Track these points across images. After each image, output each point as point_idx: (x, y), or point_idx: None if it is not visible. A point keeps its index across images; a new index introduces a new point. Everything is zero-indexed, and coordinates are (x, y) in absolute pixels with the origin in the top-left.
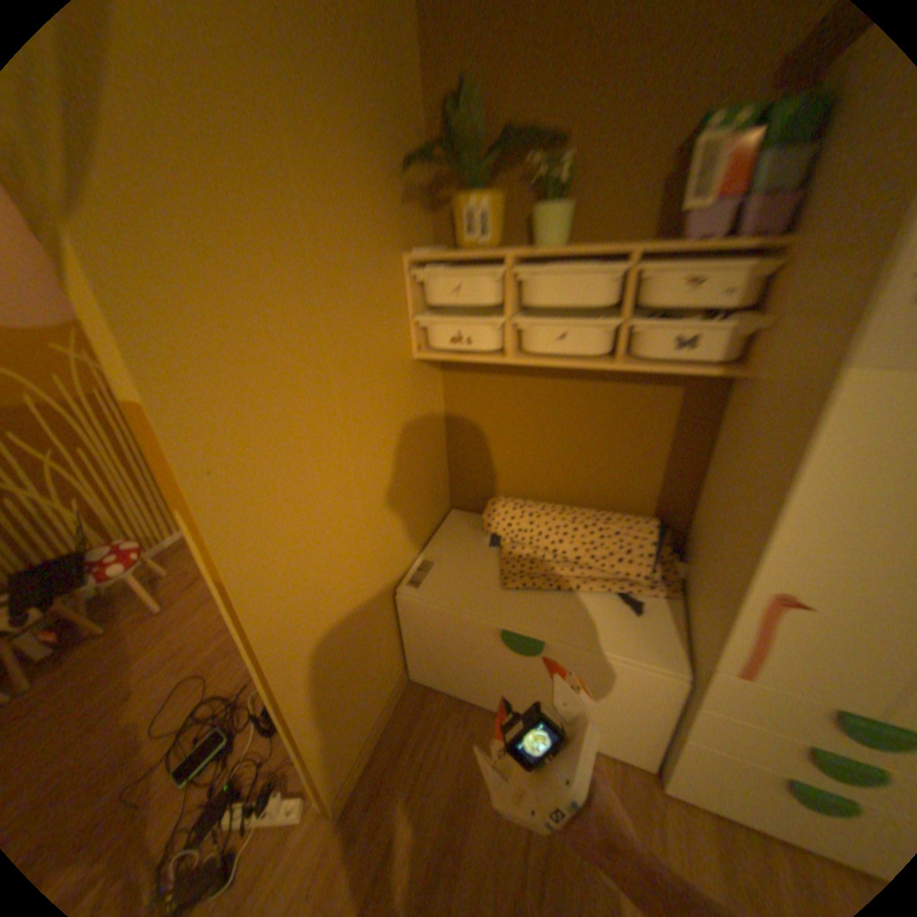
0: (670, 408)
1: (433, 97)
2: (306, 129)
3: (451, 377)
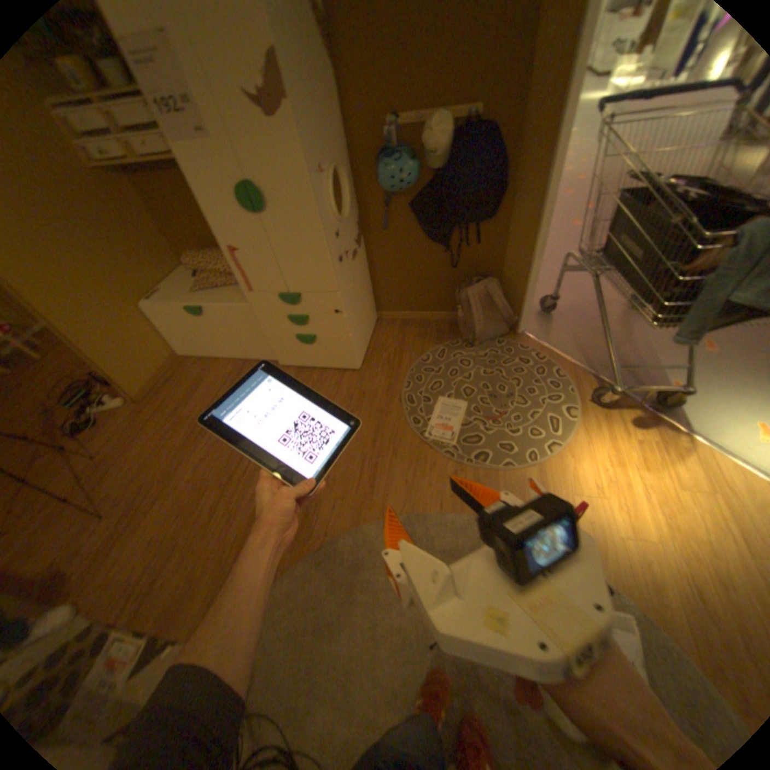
0: None
1: None
2: None
3: (130, 182)
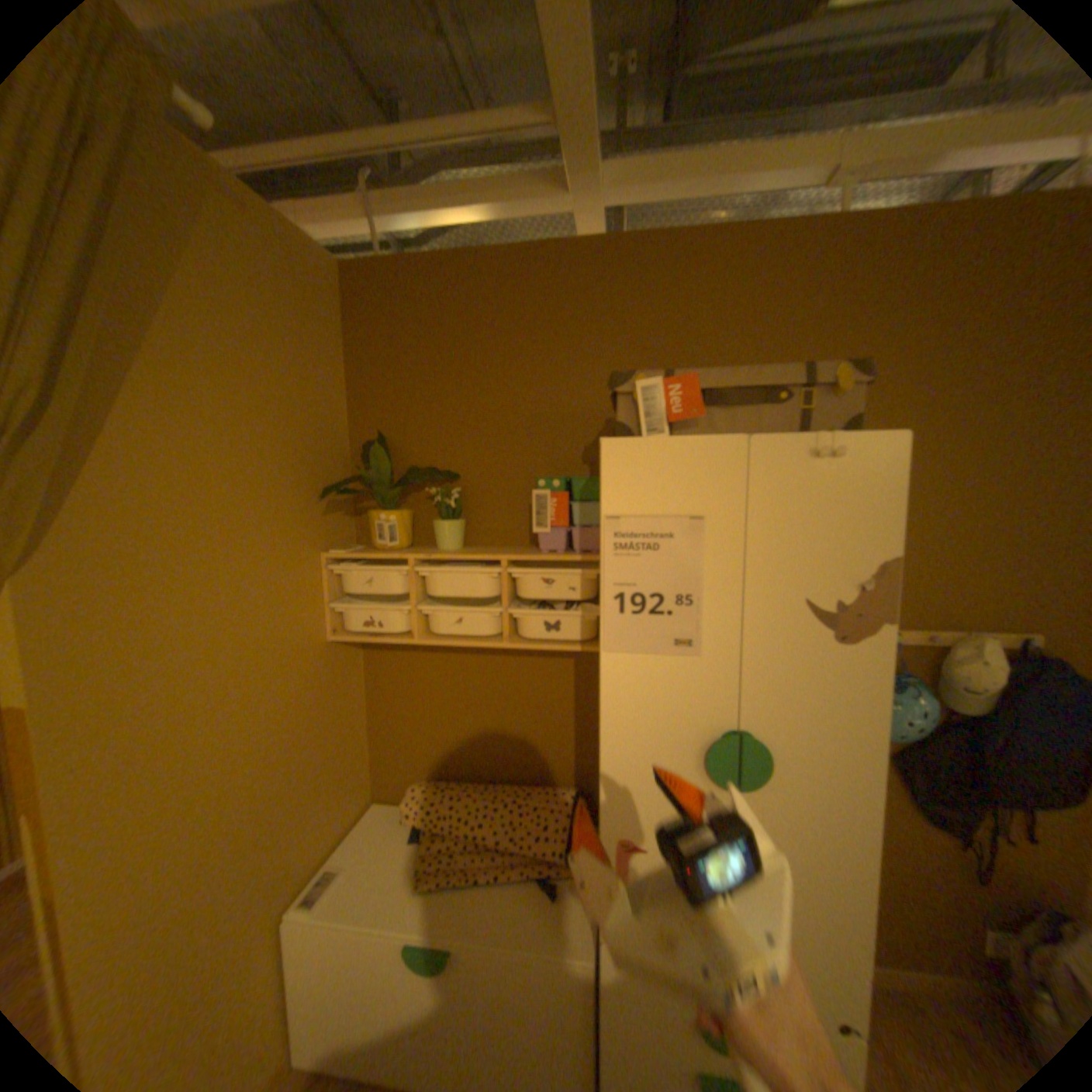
0: (567, 678)
1: (358, 443)
2: (235, 484)
3: (372, 657)
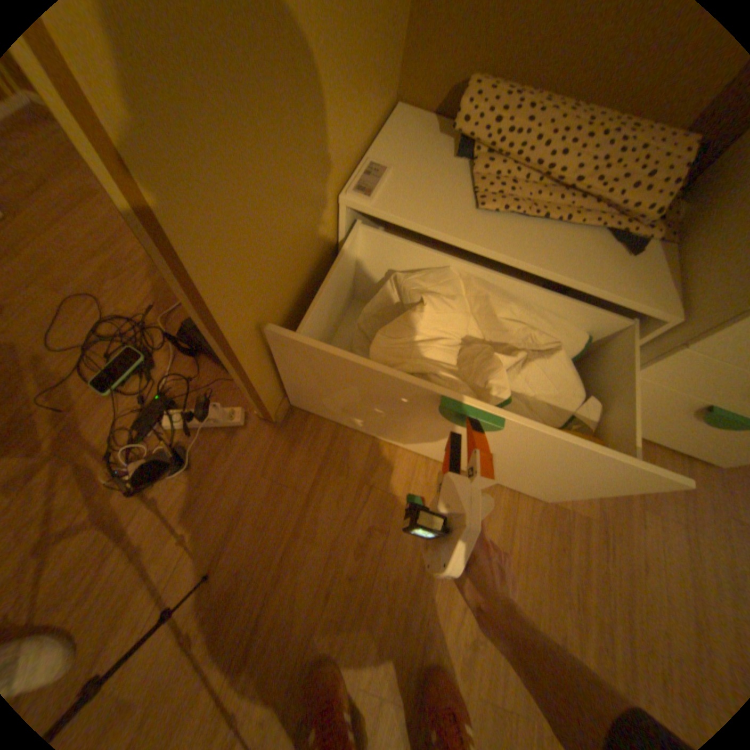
0: None
1: None
2: None
3: None
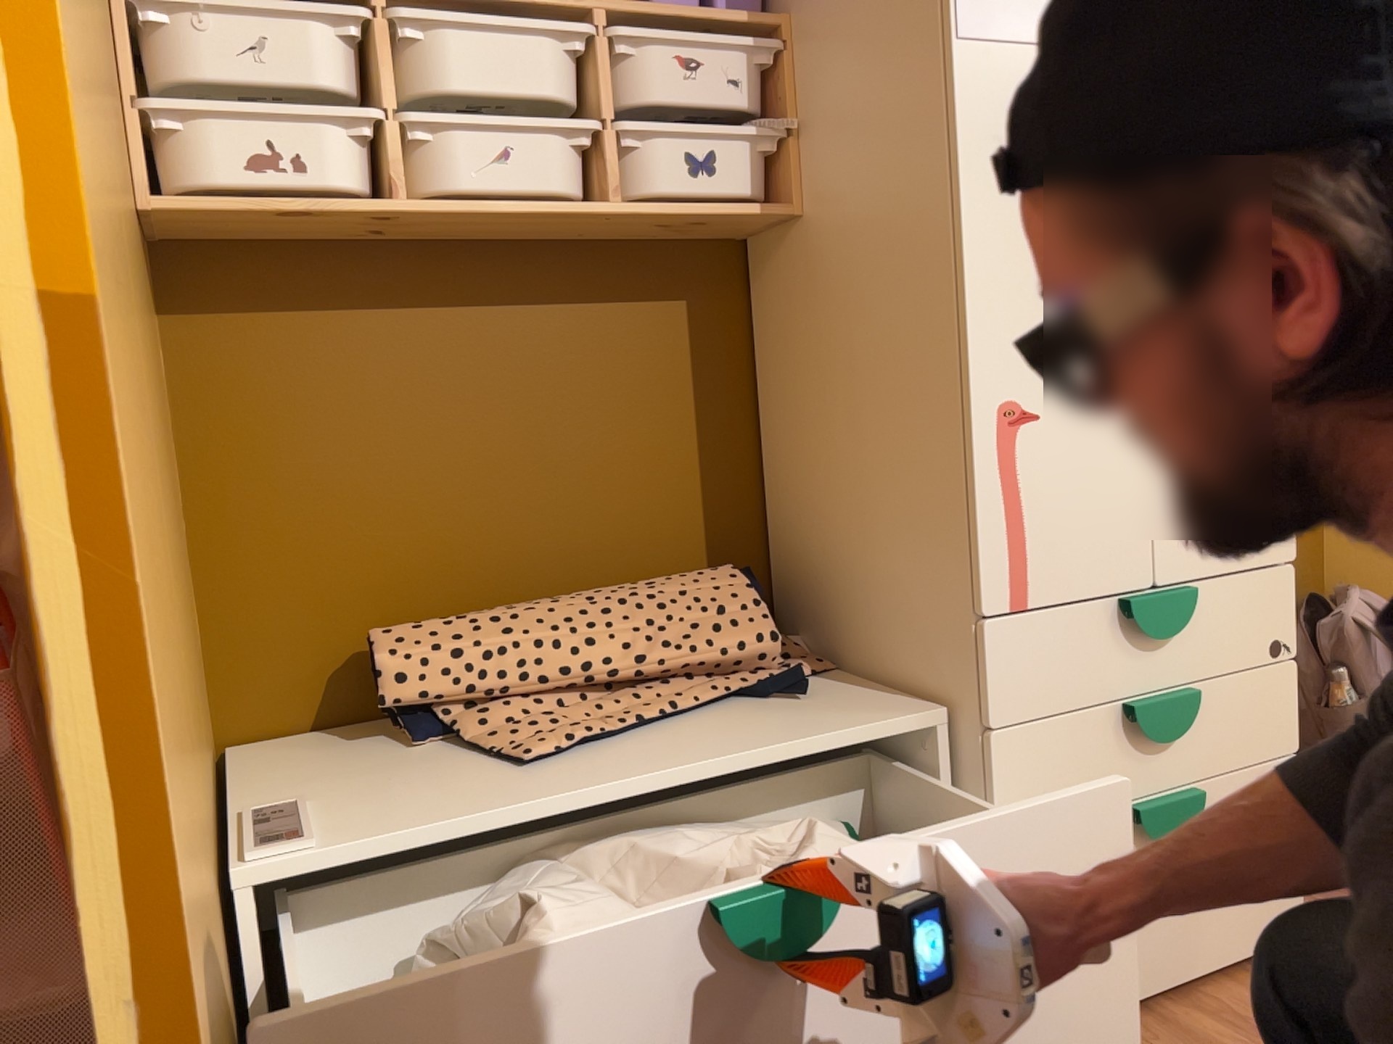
0: (677, 341)
1: None
2: None
3: (192, 336)
